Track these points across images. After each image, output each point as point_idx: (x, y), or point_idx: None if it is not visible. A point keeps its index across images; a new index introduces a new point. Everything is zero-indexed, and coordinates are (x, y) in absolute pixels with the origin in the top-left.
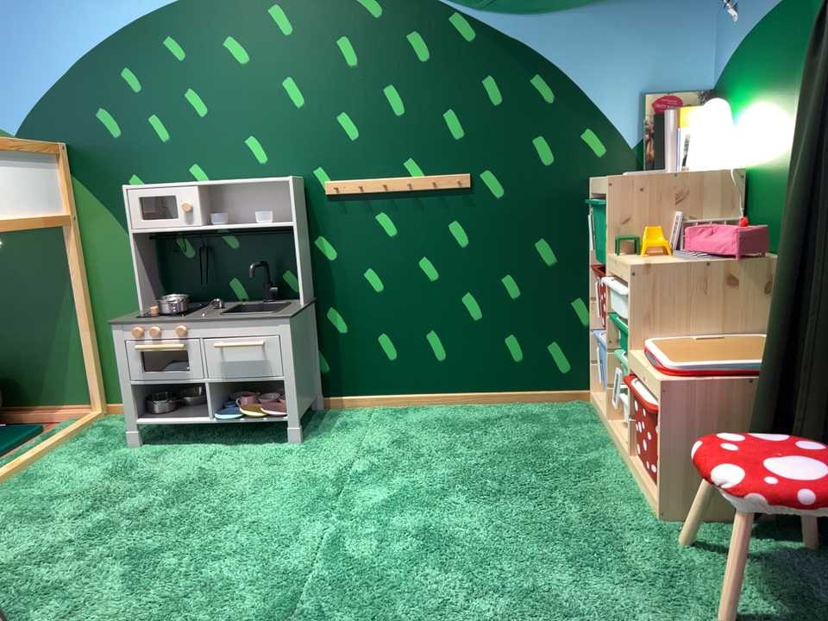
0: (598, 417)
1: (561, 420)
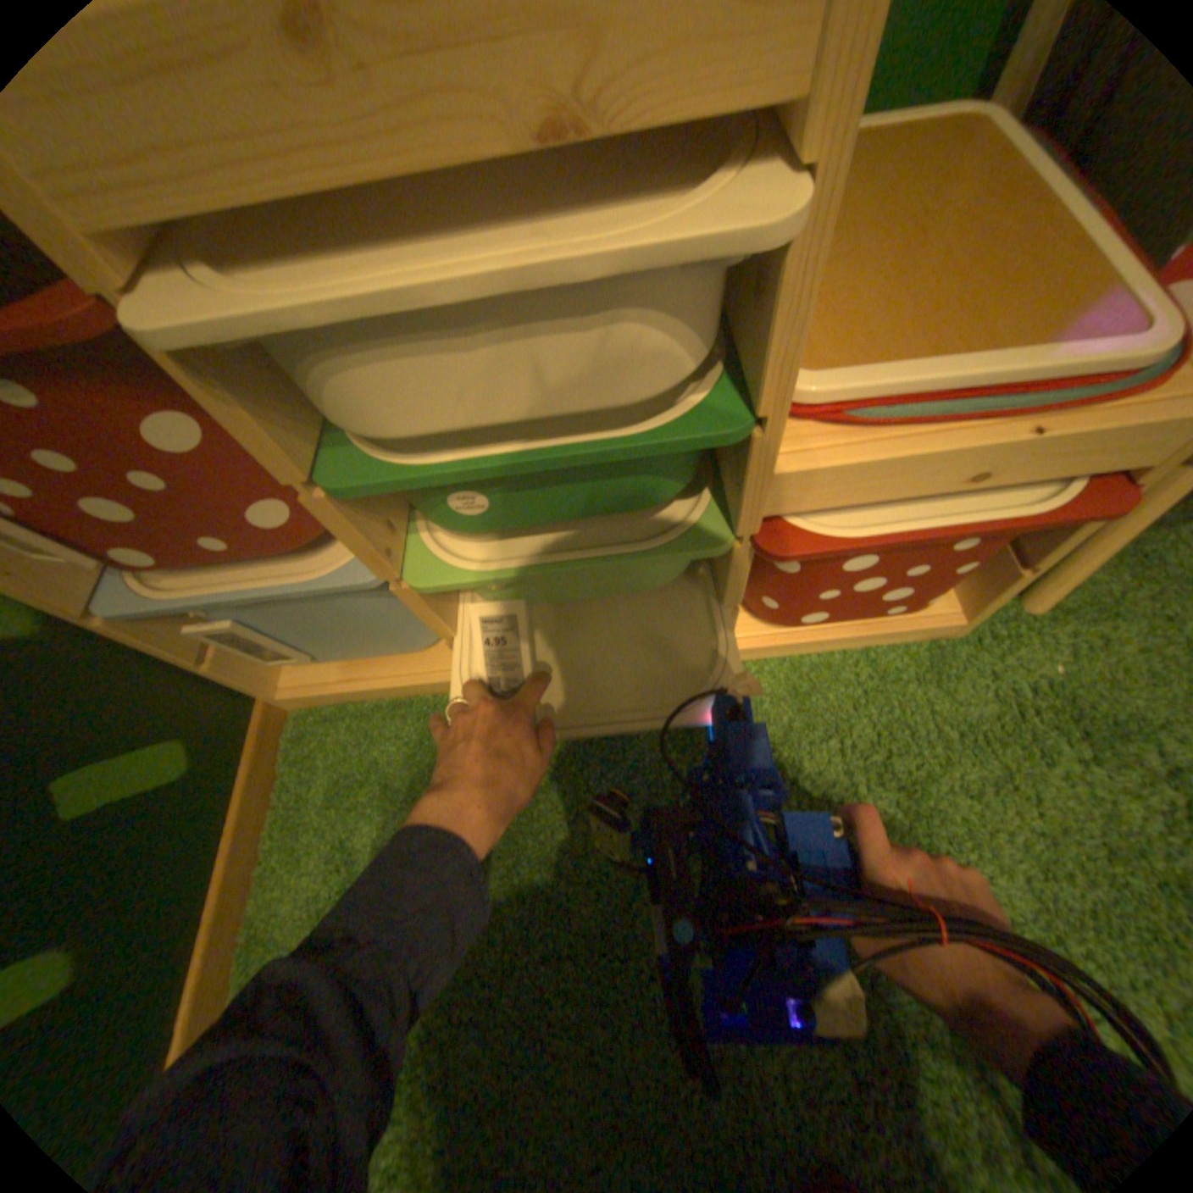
0: (416, 693)
1: (405, 799)
